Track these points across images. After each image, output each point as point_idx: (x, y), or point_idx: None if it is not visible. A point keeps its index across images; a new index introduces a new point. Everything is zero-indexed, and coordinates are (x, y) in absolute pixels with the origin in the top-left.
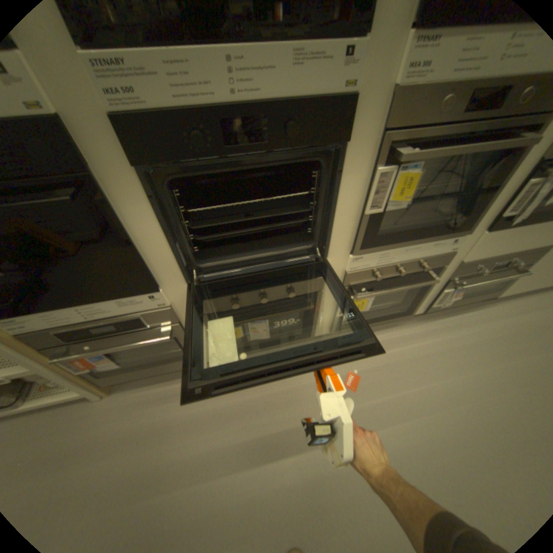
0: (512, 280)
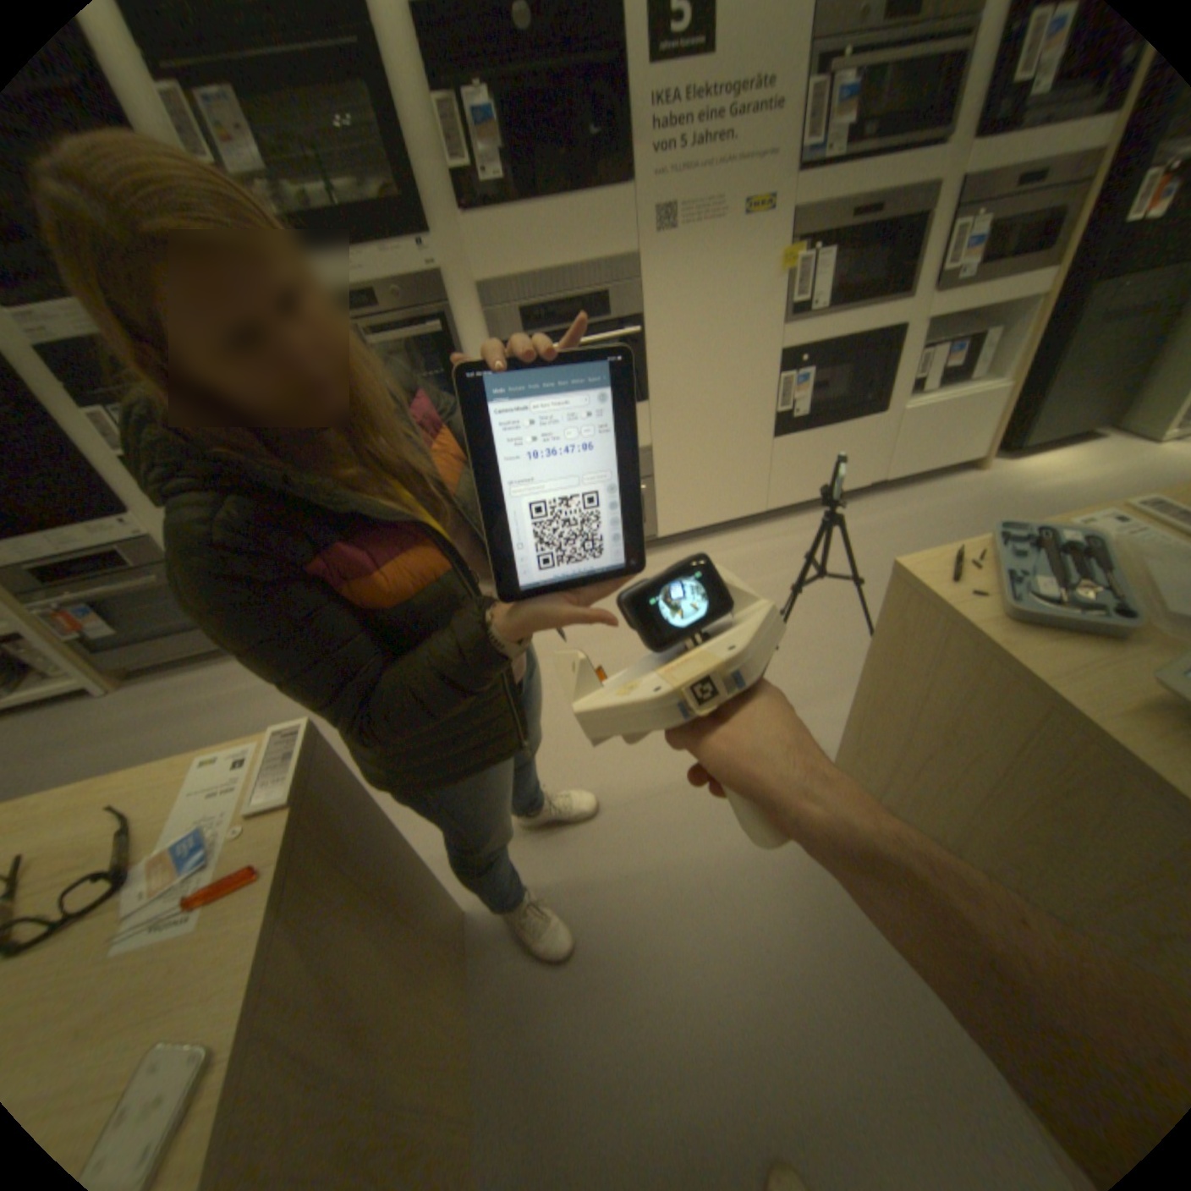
0: (650, 507)
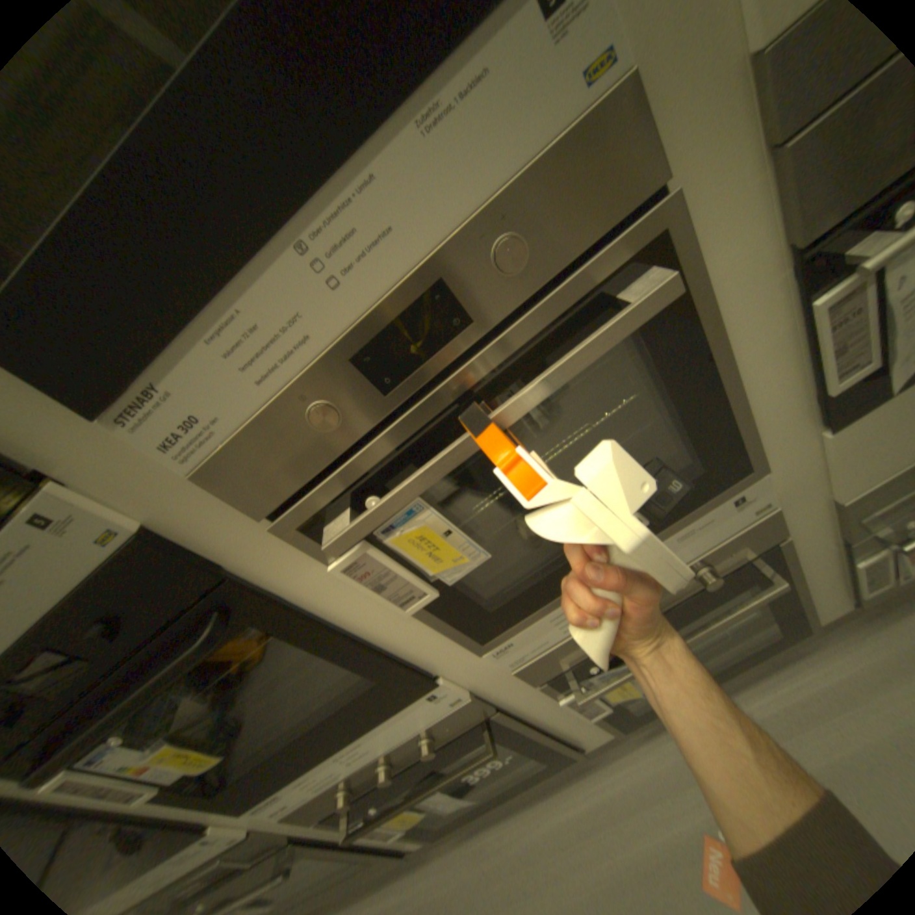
0: None
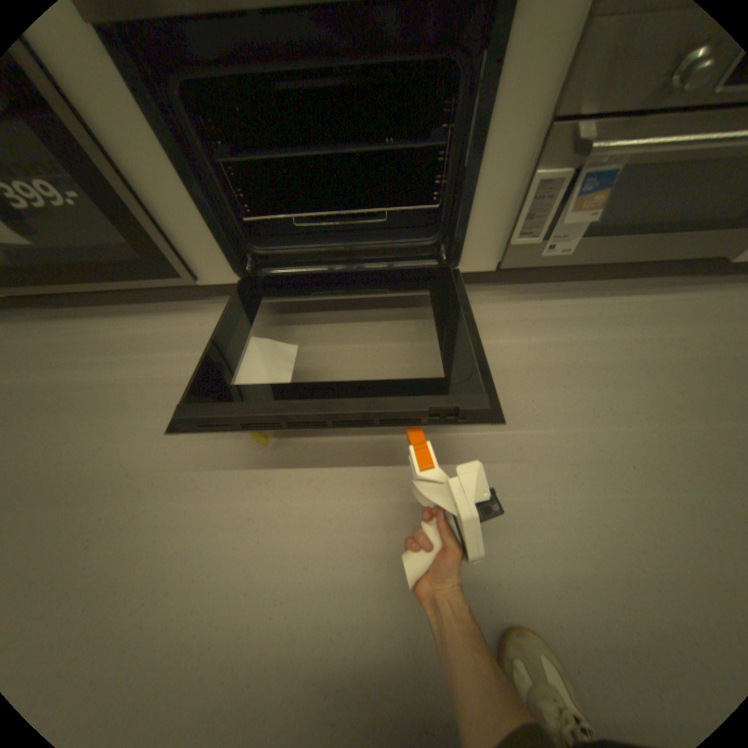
0: None
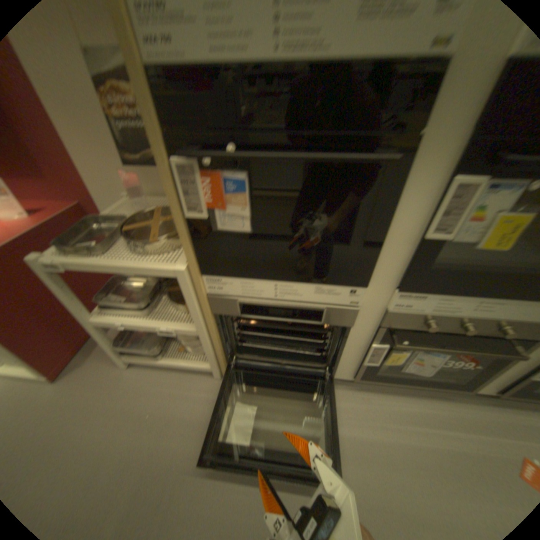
0: None
